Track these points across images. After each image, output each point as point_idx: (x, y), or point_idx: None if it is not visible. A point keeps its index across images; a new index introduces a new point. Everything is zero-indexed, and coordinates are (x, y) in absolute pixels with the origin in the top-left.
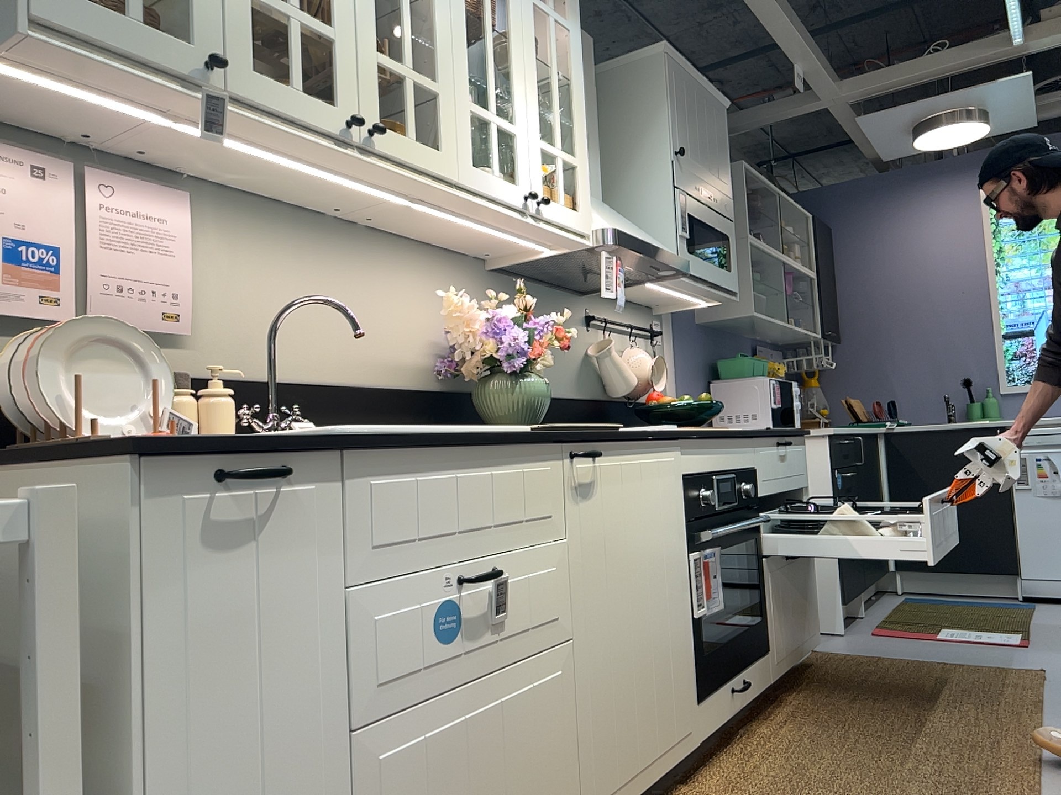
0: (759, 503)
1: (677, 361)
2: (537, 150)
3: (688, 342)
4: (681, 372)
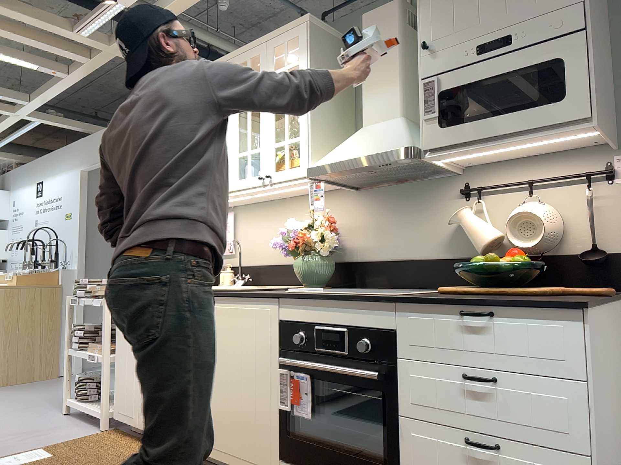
0: (399, 364)
1: None
2: (271, 150)
3: None
4: None
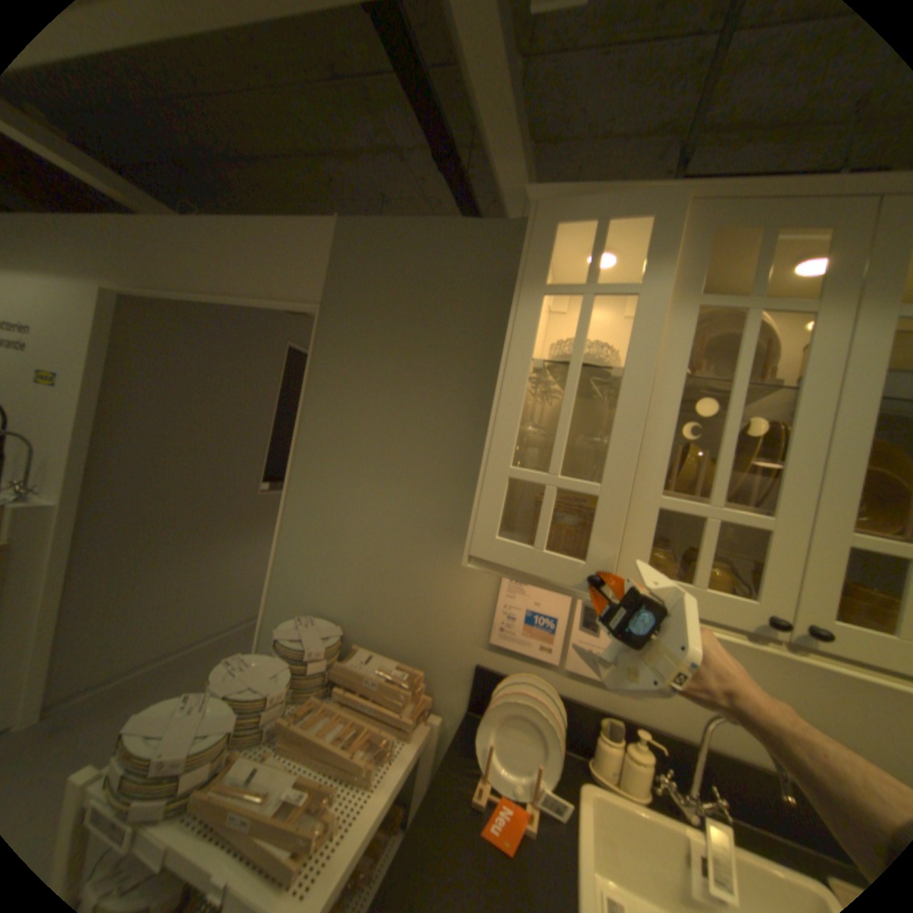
0: None
1: None
2: None
3: None
4: None
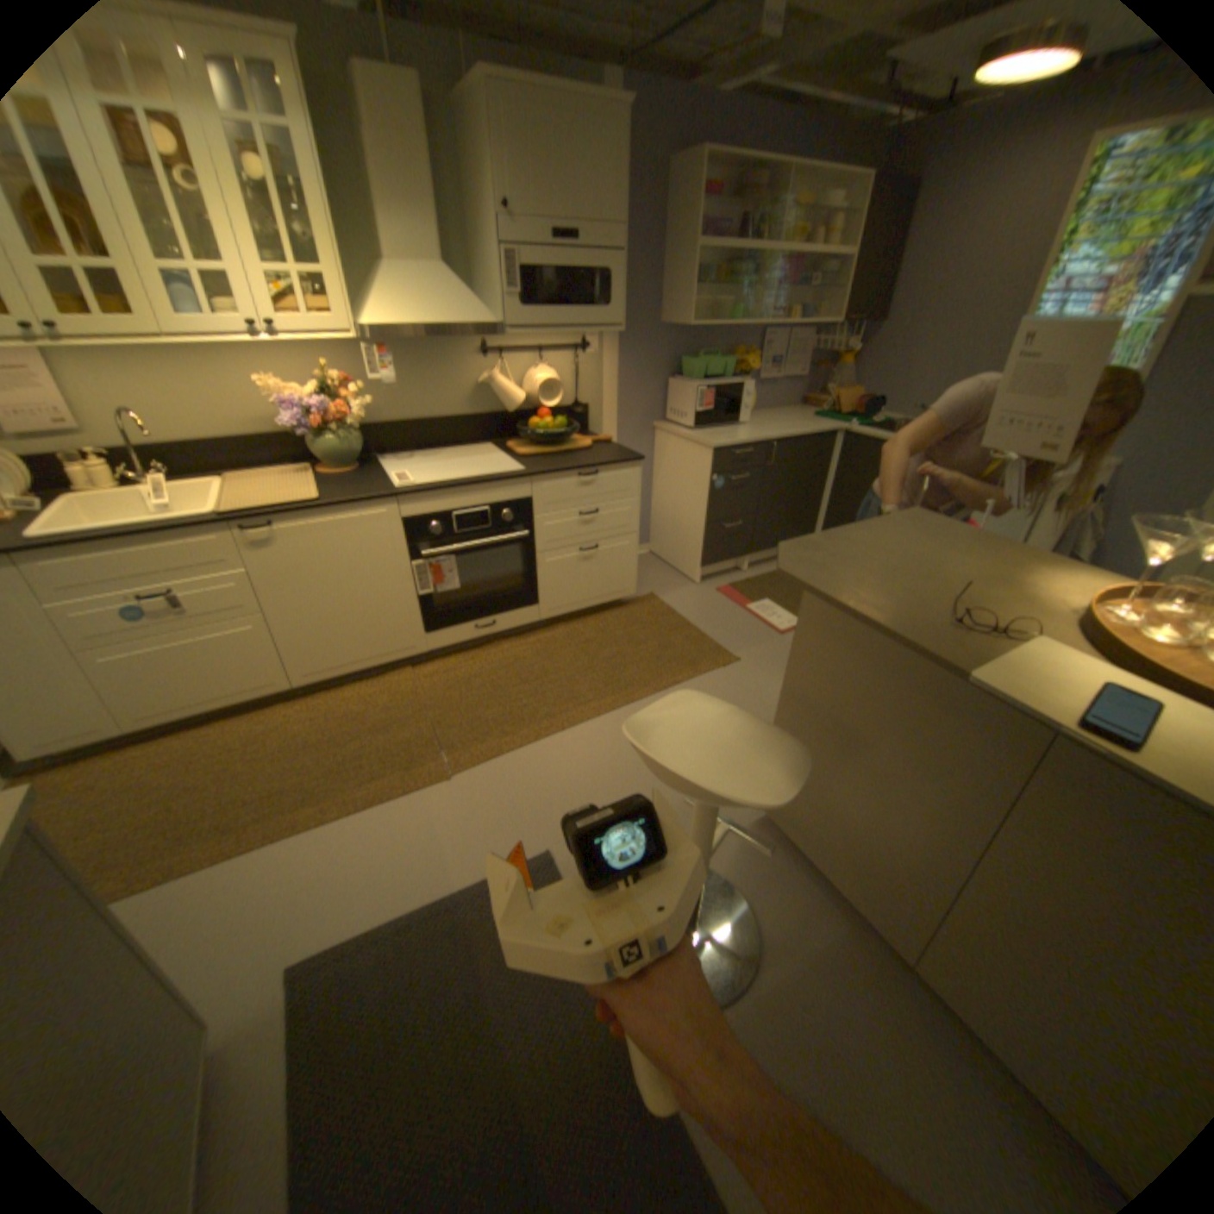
0: (534, 521)
1: (618, 364)
2: (258, 277)
3: (639, 344)
4: (623, 373)
